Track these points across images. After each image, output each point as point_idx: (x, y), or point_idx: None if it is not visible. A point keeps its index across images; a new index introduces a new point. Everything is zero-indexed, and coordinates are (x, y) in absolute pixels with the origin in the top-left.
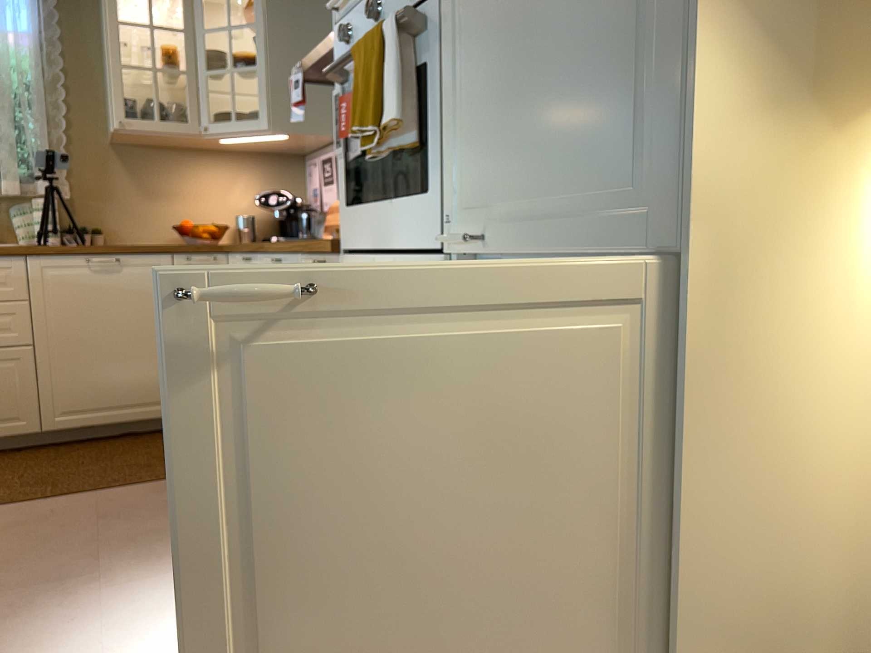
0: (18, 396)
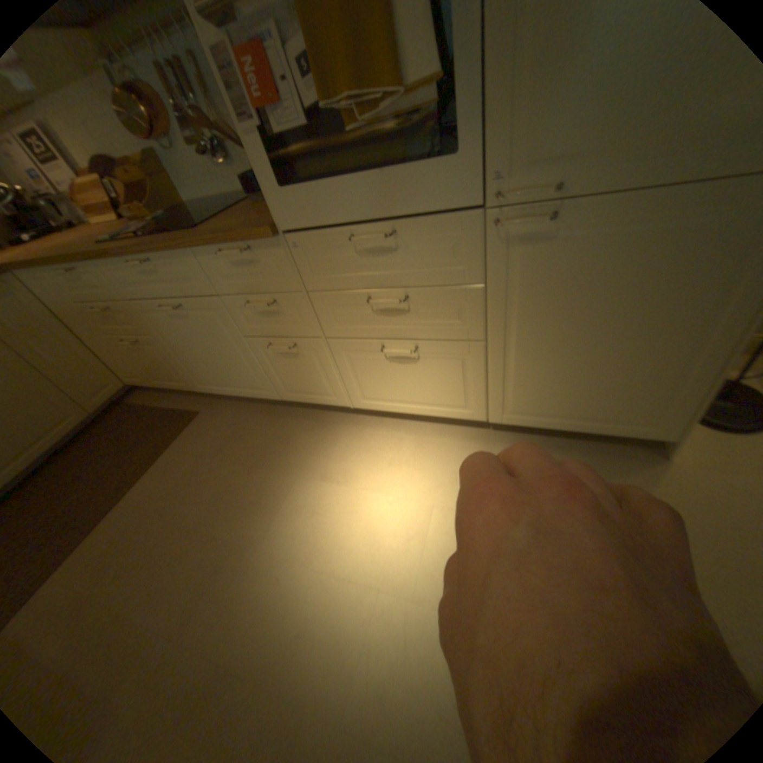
0: None
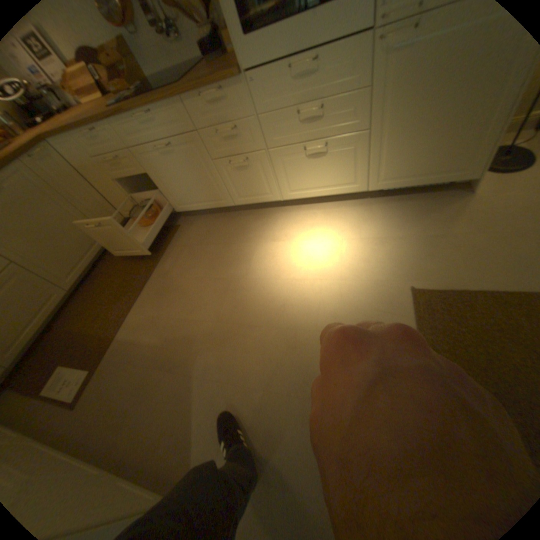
0: (39, 288)
